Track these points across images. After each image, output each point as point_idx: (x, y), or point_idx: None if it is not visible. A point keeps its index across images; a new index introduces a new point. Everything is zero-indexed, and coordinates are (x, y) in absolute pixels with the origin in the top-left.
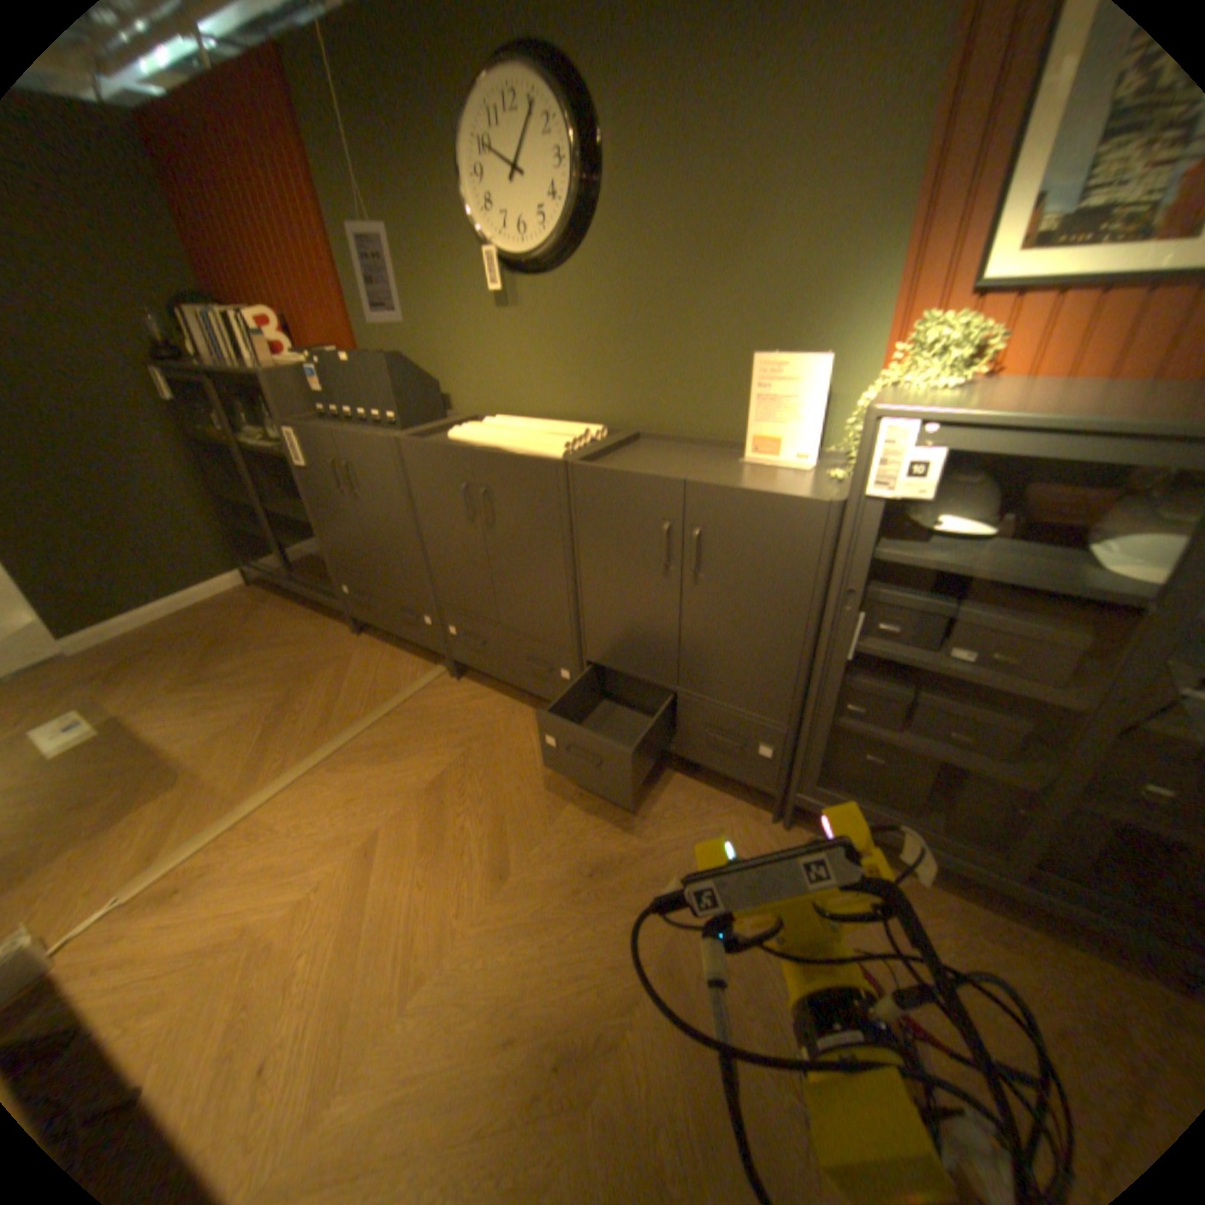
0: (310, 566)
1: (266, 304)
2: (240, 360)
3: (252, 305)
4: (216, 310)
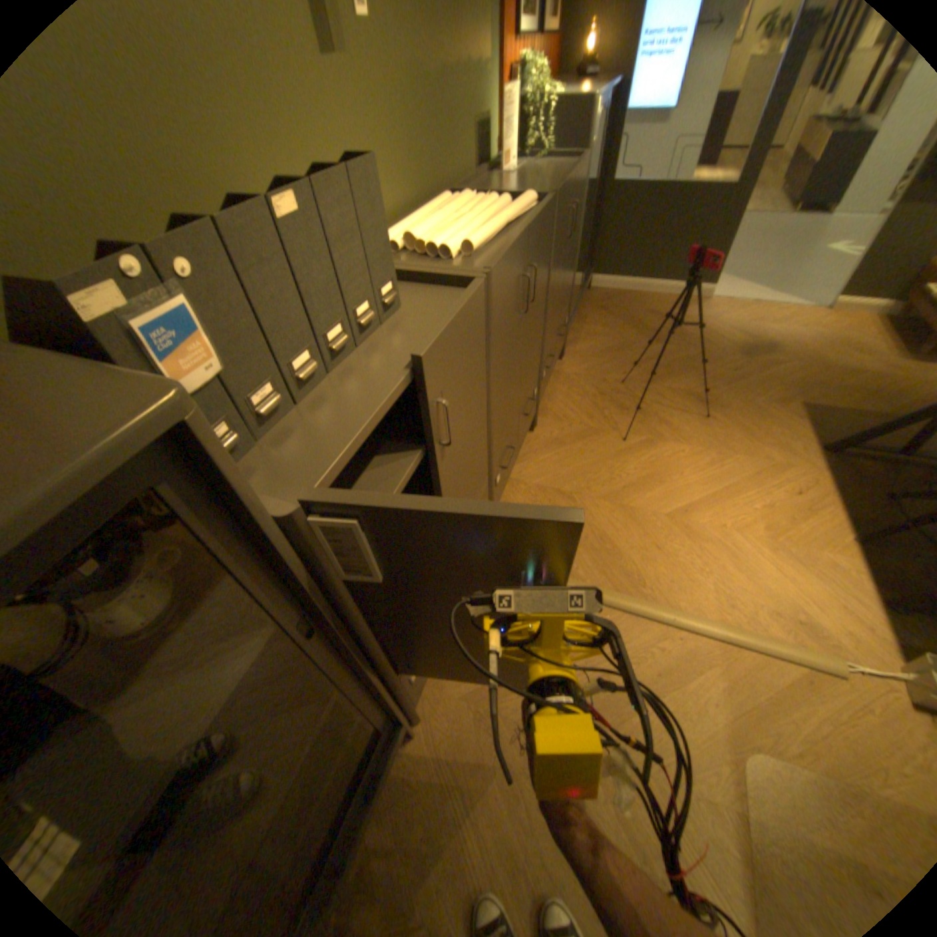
0: None
1: None
2: None
3: None
4: None
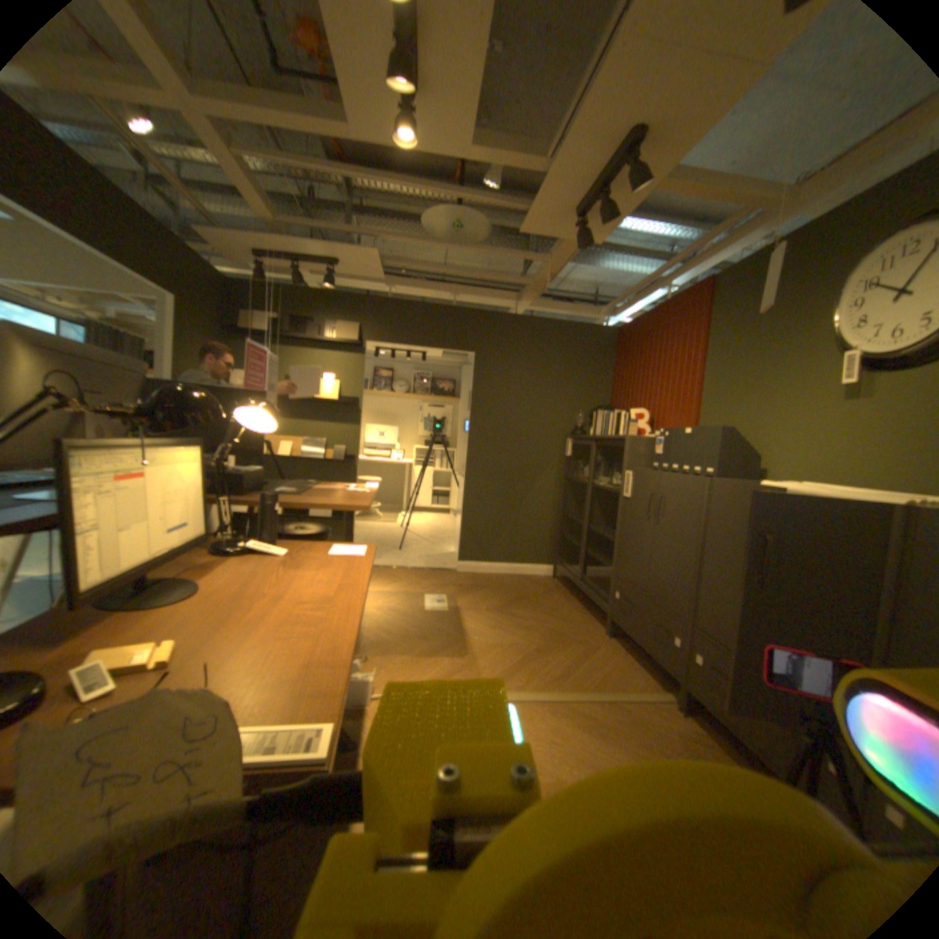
0: (595, 577)
1: (644, 410)
2: (615, 437)
3: (635, 411)
4: (614, 412)
